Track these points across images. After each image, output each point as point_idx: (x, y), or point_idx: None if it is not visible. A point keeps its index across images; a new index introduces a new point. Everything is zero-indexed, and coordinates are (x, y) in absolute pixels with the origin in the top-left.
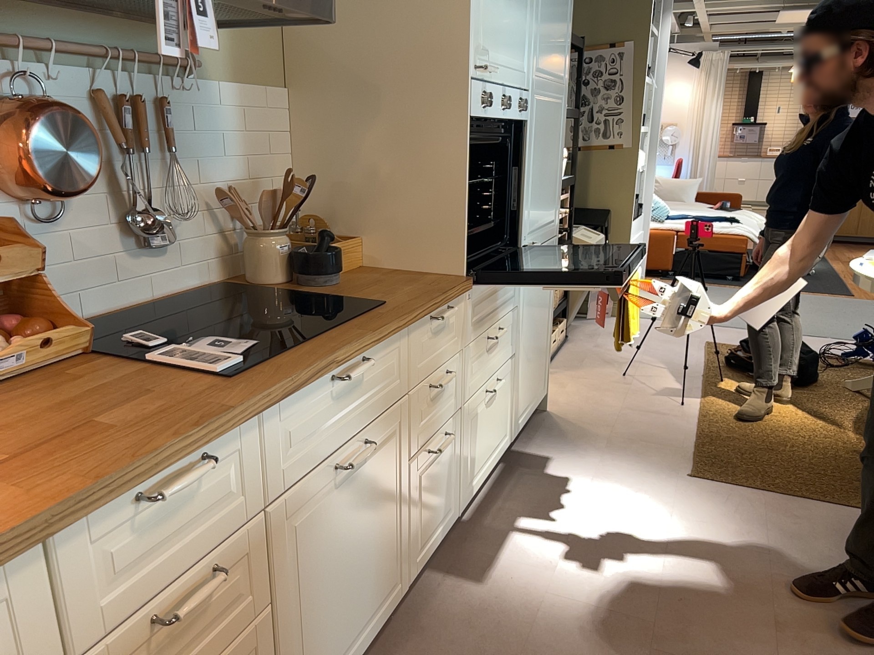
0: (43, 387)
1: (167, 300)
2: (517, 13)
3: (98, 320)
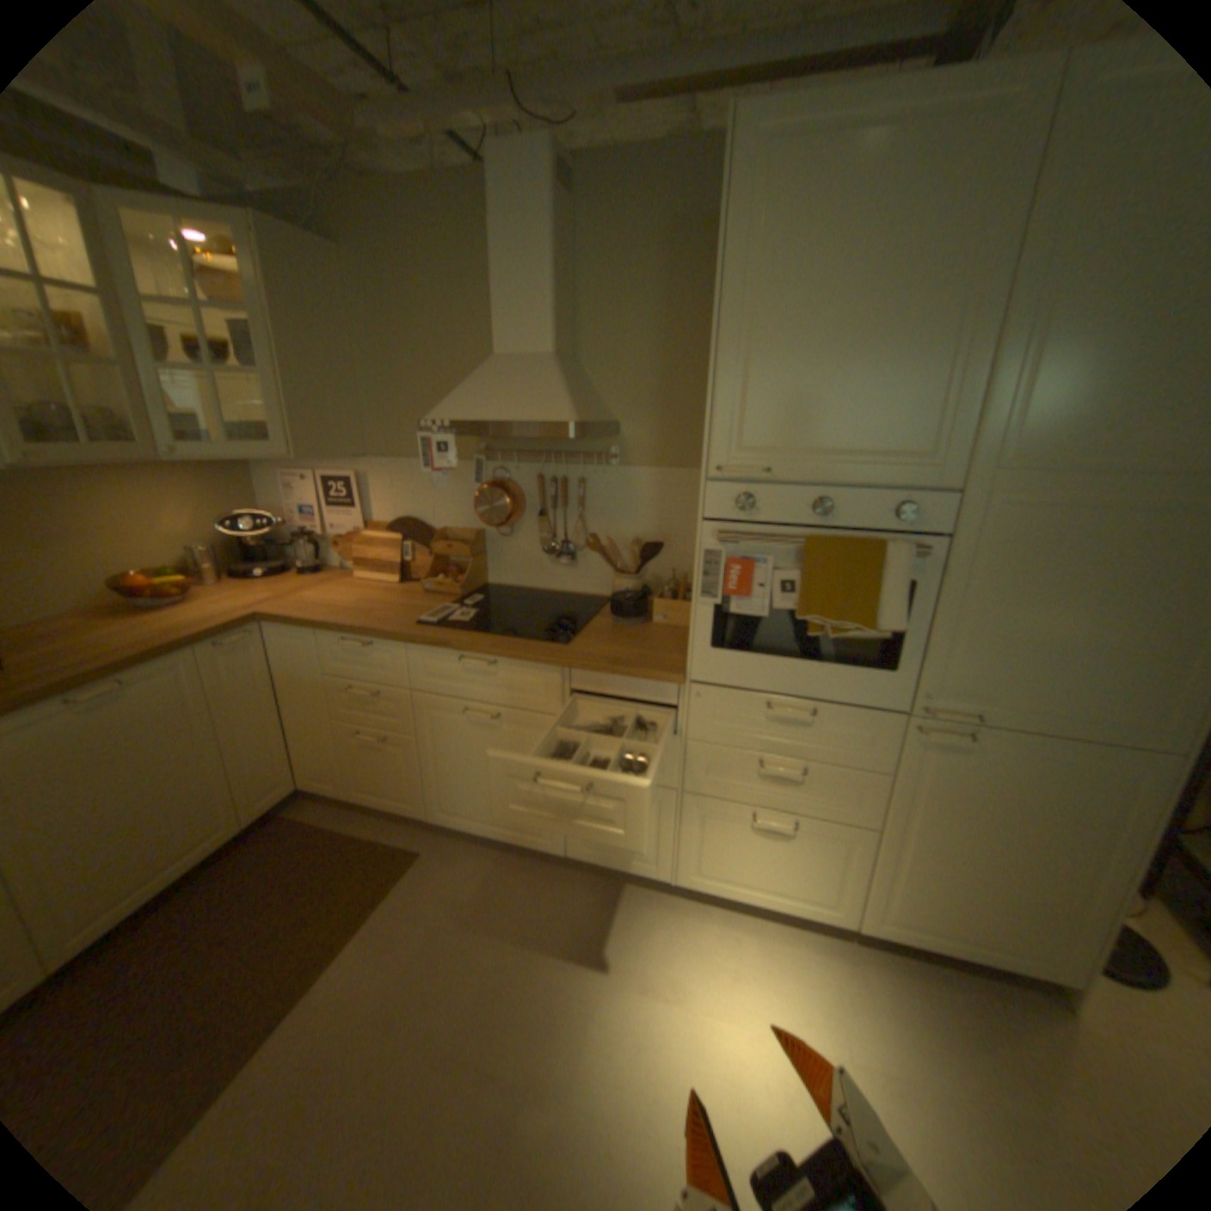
0: (422, 599)
1: (570, 595)
2: (884, 384)
3: (527, 590)
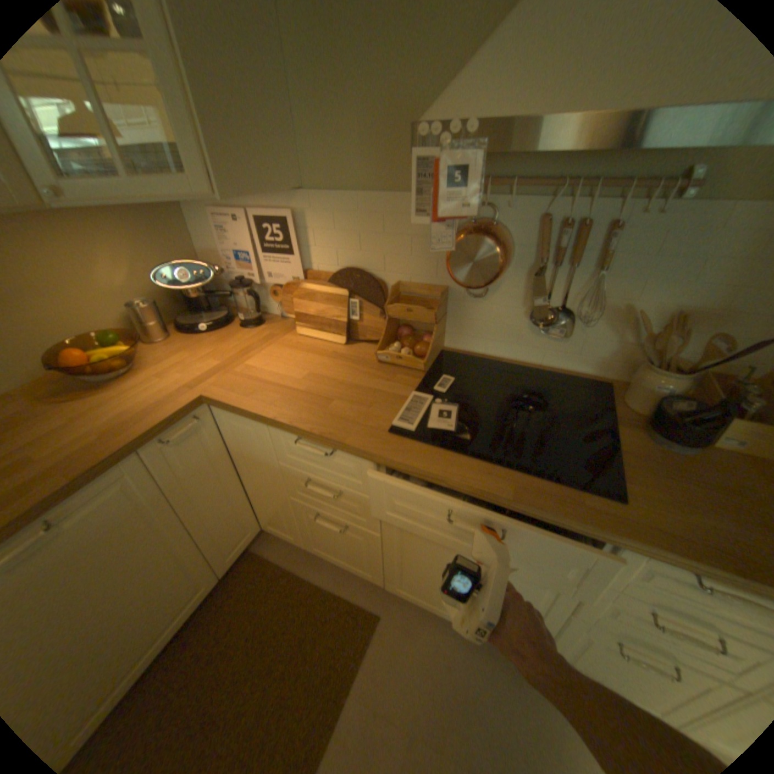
0: (380, 375)
1: (552, 370)
2: None
3: (493, 359)
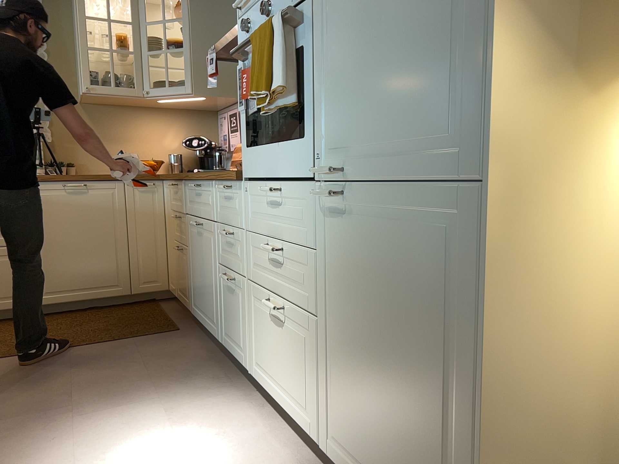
0: None
1: None
2: None
3: None
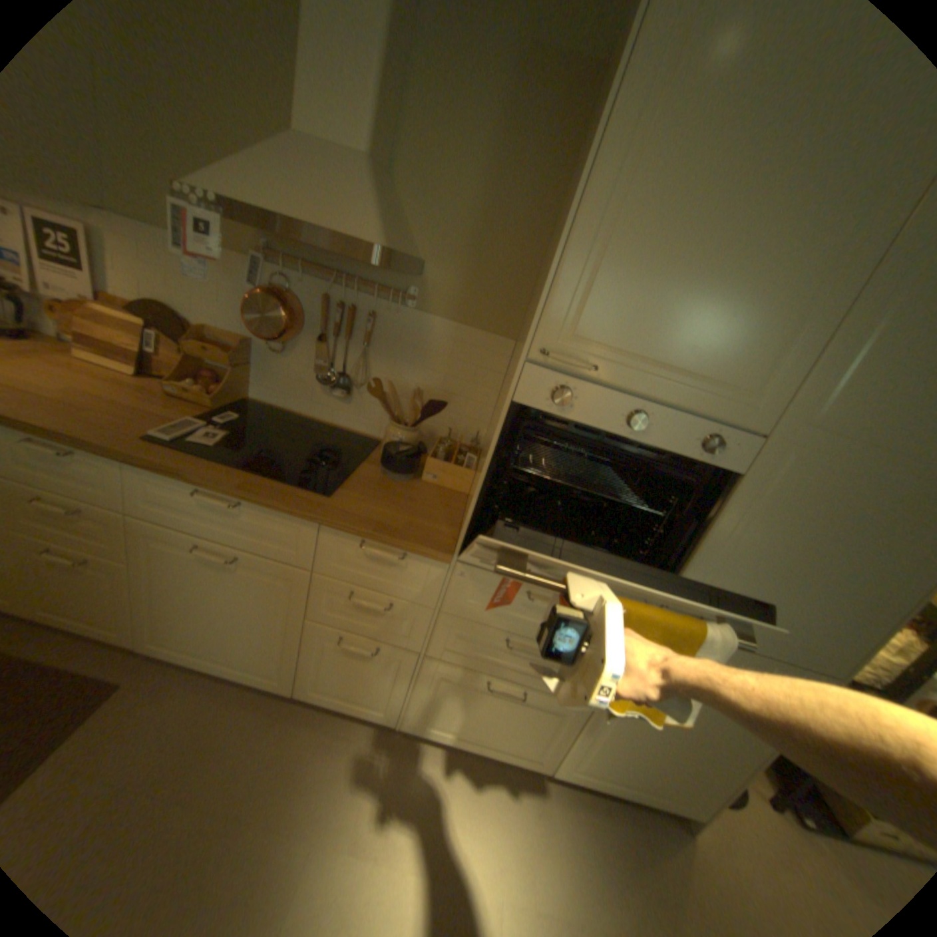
0: (160, 404)
1: (340, 430)
2: (741, 309)
3: (293, 415)
